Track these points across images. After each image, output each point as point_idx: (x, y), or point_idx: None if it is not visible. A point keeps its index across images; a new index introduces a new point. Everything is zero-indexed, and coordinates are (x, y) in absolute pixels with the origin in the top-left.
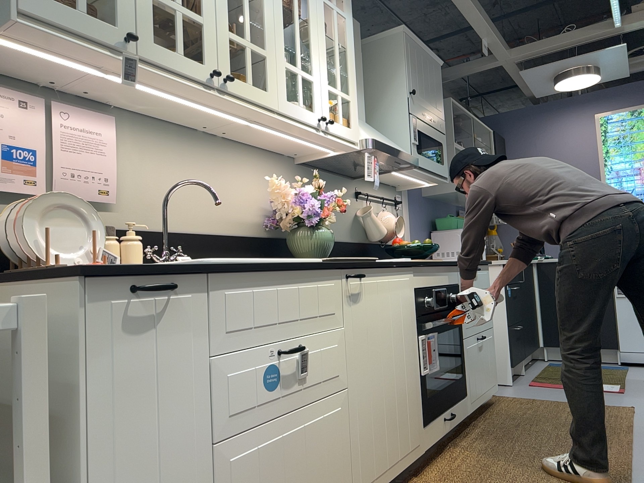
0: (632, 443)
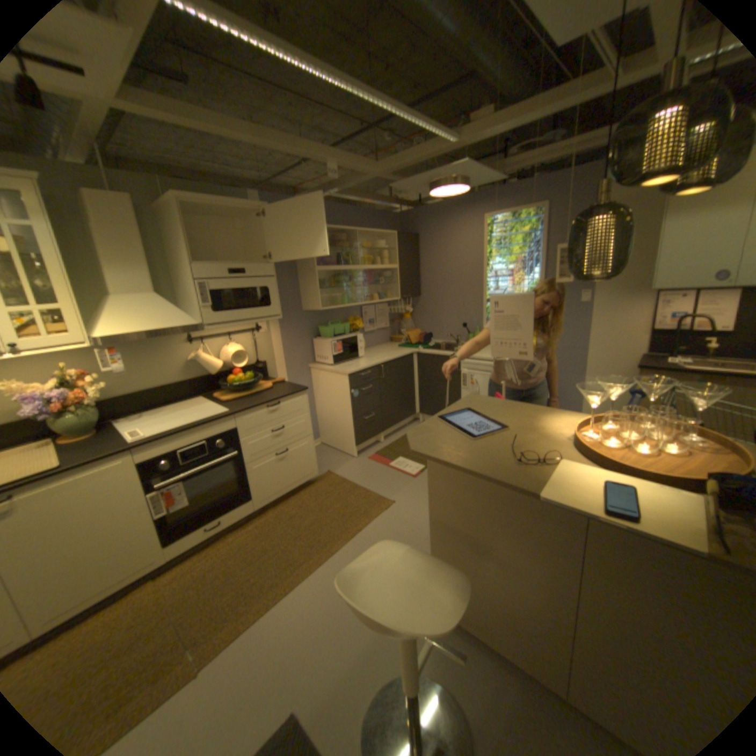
0: (331, 556)
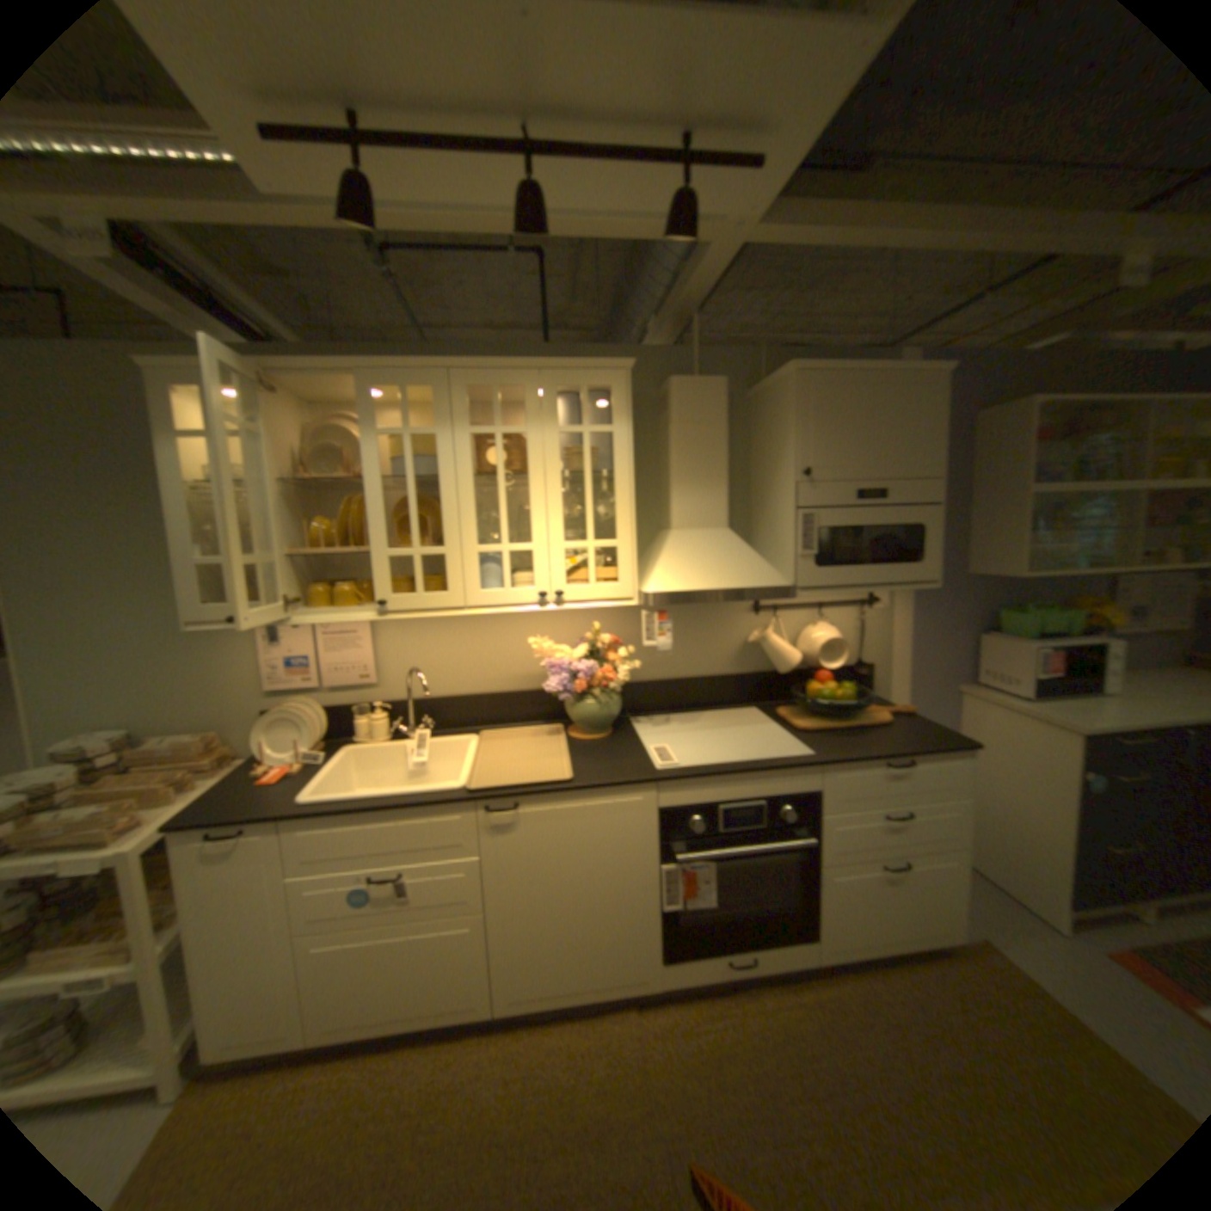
0: None
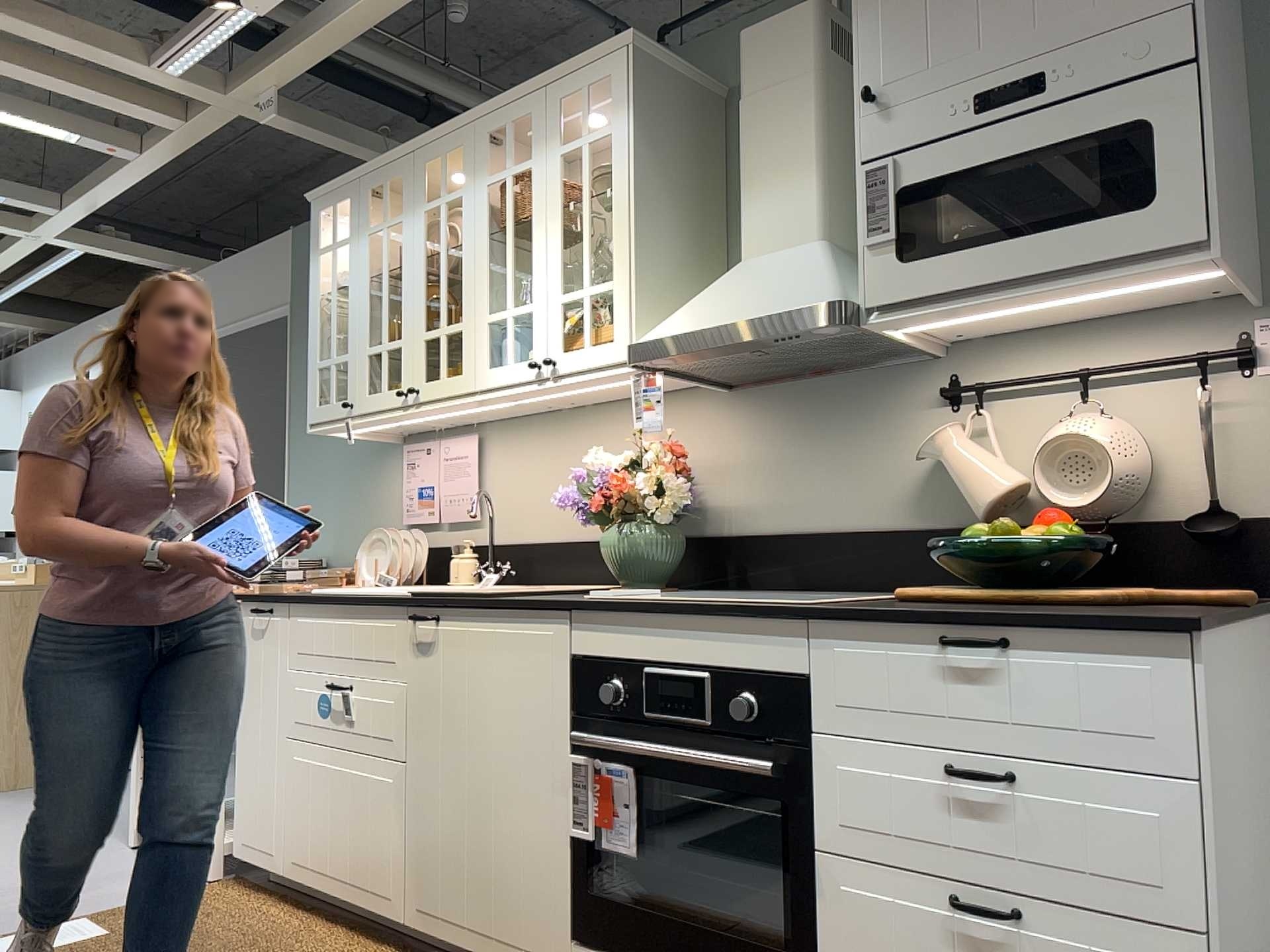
0: None
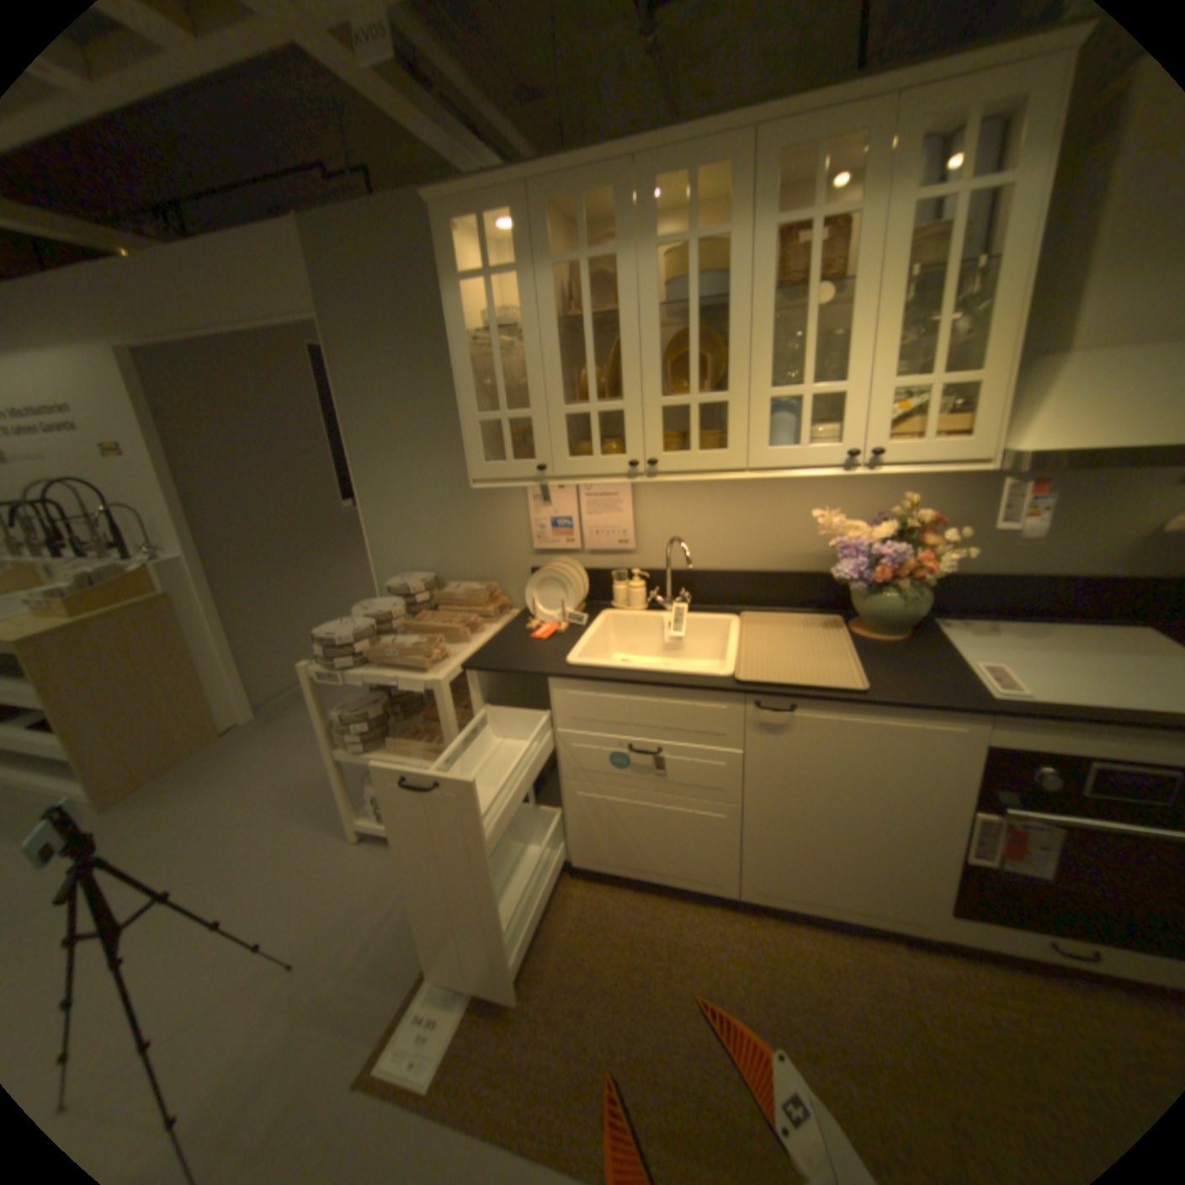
0: None
